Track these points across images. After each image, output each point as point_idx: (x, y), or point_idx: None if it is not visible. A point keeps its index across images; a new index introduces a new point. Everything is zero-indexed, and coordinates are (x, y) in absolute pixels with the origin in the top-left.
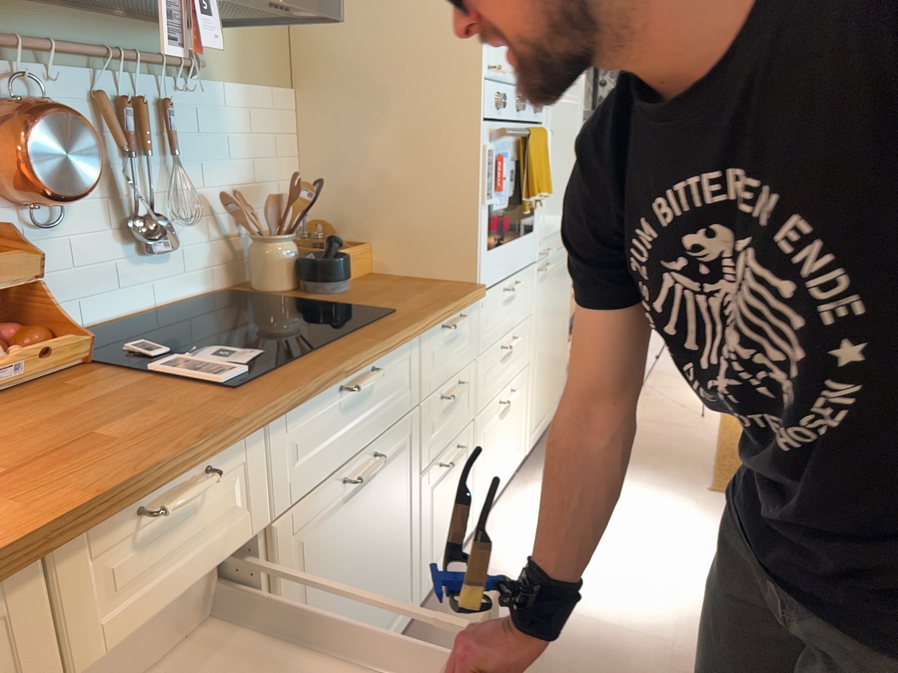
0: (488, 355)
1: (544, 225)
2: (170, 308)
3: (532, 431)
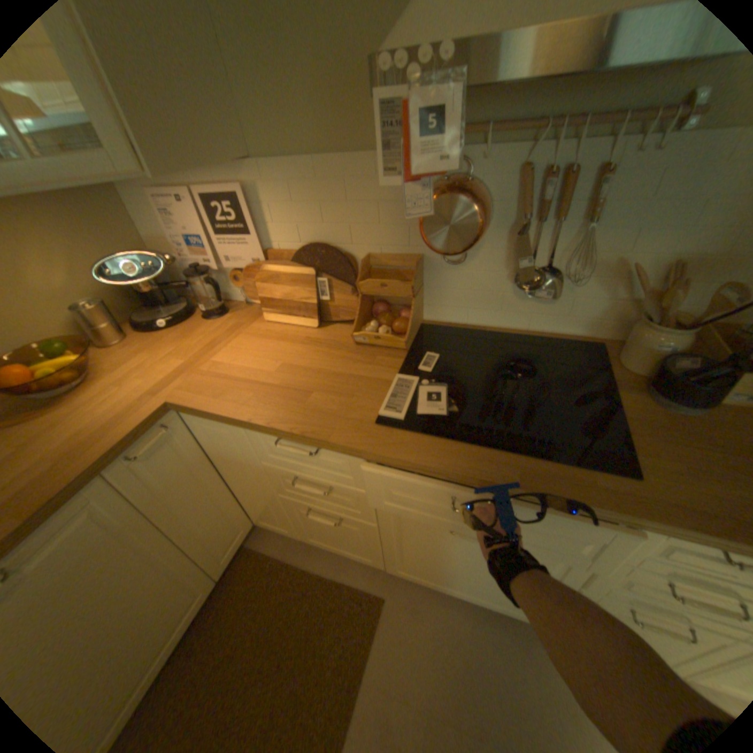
0: None
1: None
2: (539, 334)
3: None
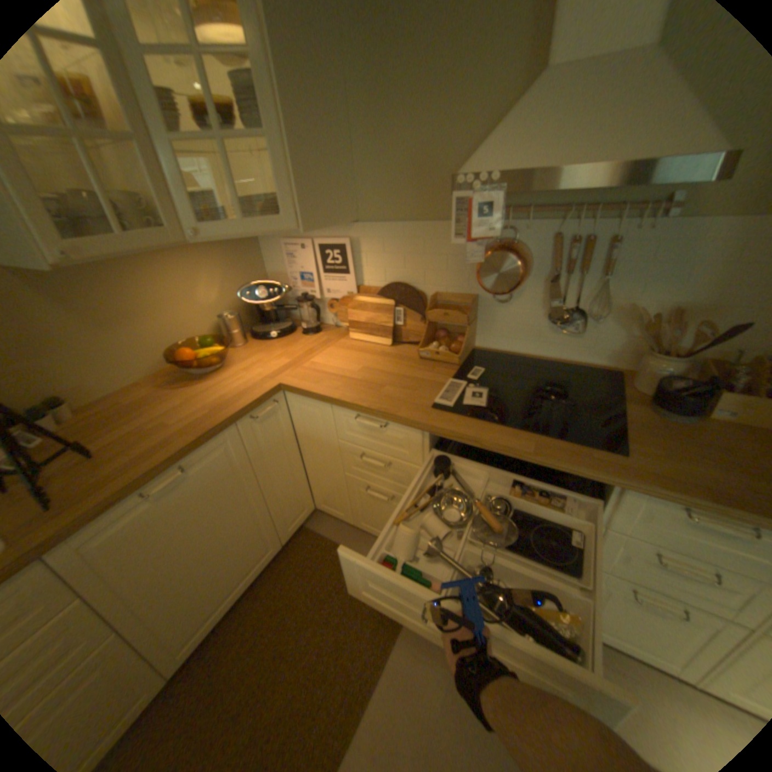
0: None
1: None
2: (569, 363)
3: None
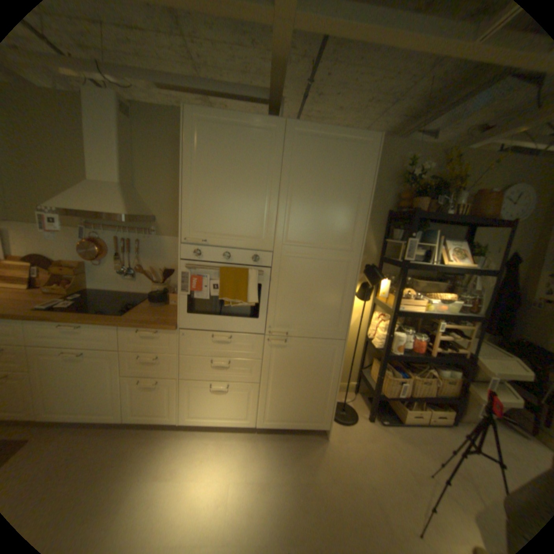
0: (192, 359)
1: (276, 319)
2: (133, 294)
3: (265, 420)
